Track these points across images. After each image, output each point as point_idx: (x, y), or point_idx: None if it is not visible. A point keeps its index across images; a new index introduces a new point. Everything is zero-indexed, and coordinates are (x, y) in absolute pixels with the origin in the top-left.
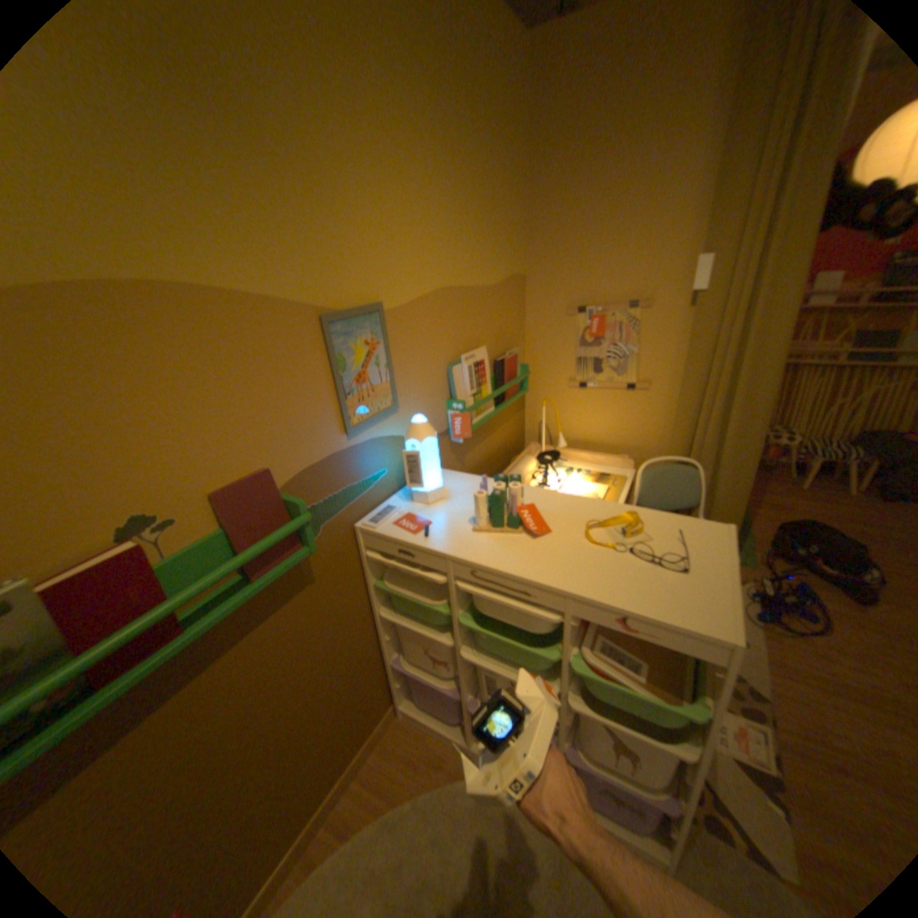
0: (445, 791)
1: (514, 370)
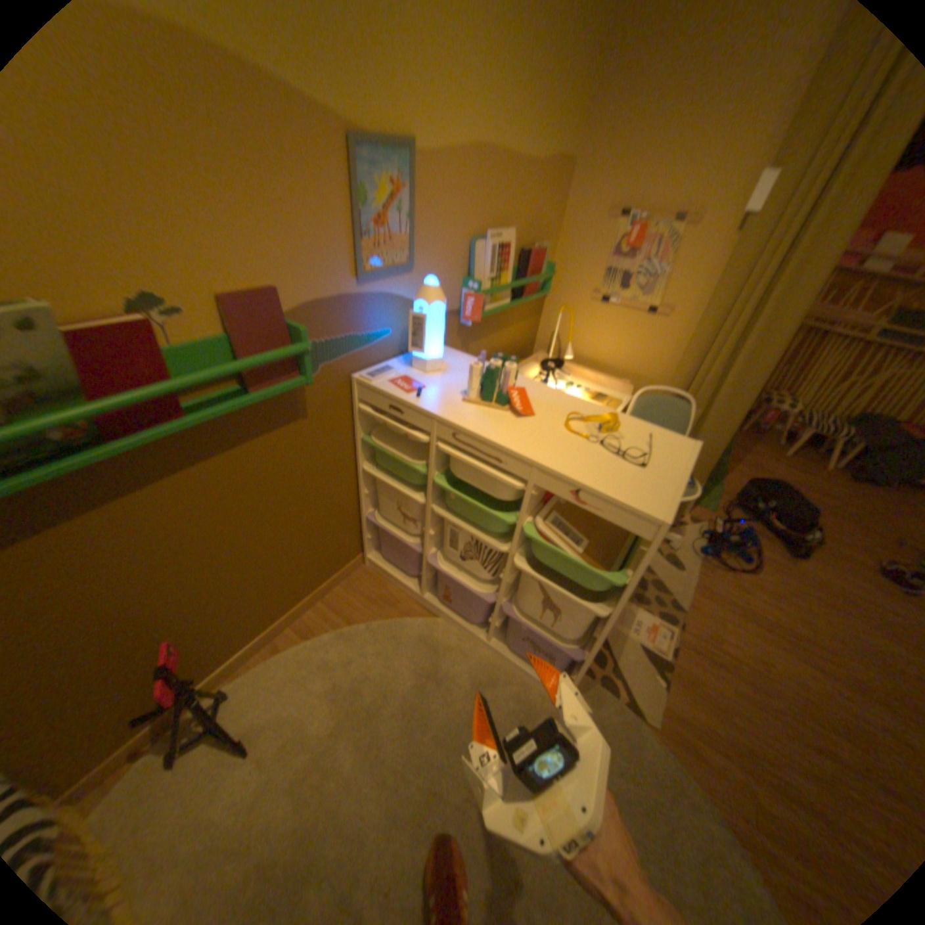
0: (396, 623)
1: (539, 267)
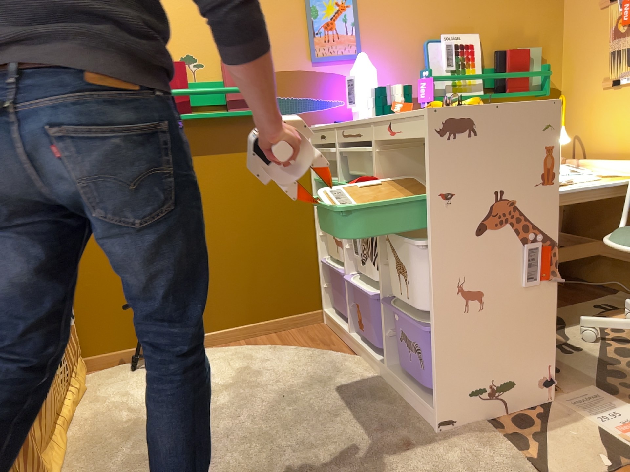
0: (319, 352)
1: (521, 65)
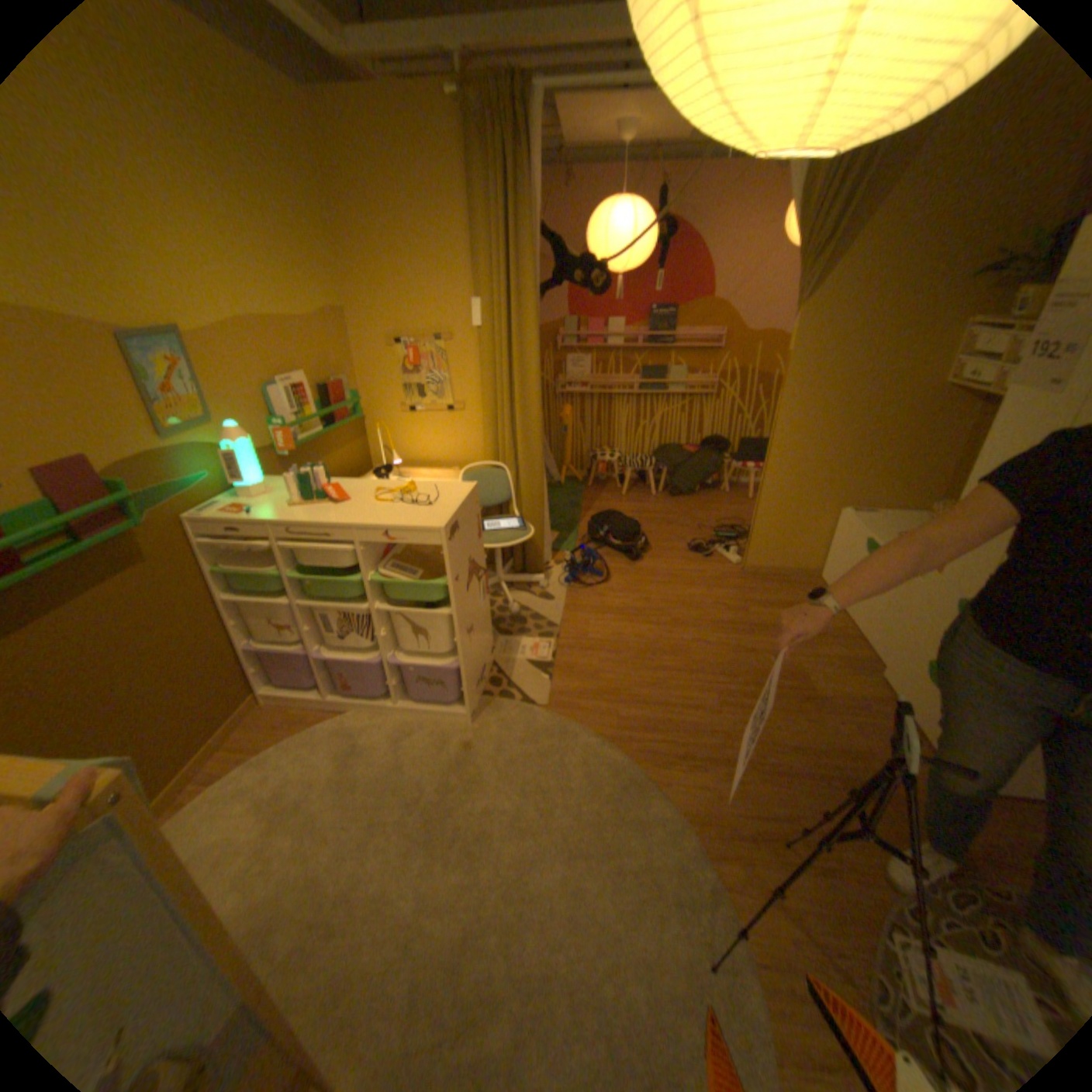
0: (305, 733)
1: (341, 397)
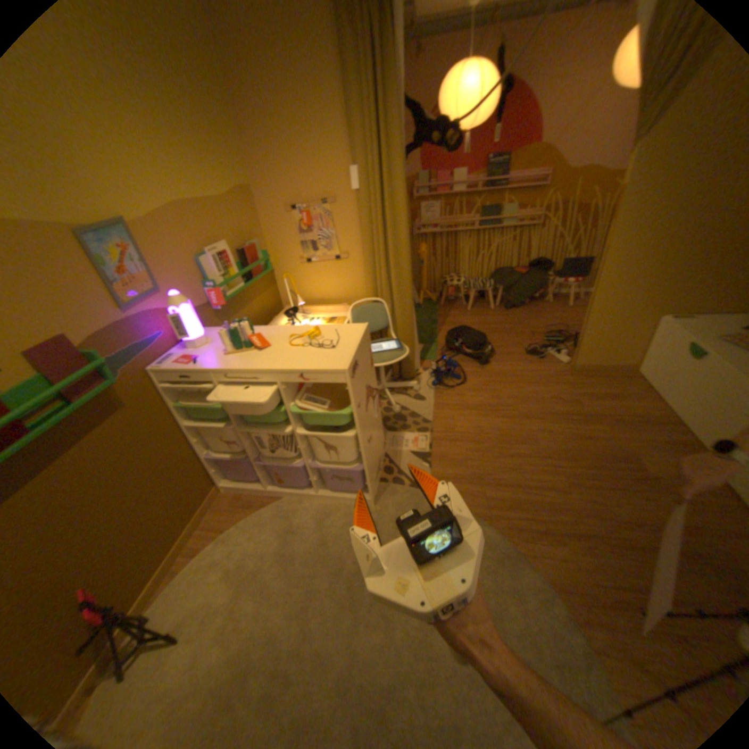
0: (255, 515)
1: (255, 256)
